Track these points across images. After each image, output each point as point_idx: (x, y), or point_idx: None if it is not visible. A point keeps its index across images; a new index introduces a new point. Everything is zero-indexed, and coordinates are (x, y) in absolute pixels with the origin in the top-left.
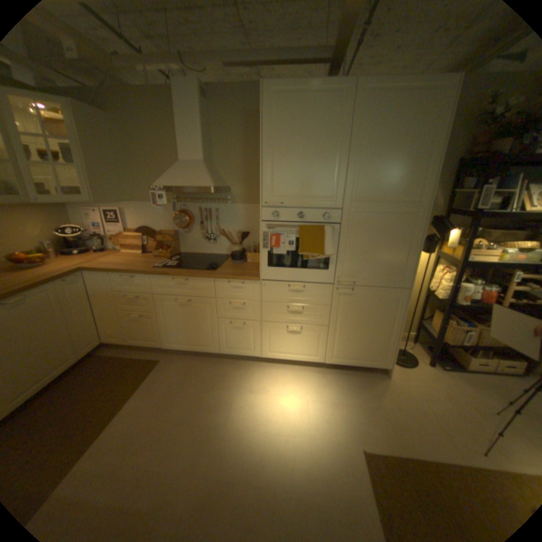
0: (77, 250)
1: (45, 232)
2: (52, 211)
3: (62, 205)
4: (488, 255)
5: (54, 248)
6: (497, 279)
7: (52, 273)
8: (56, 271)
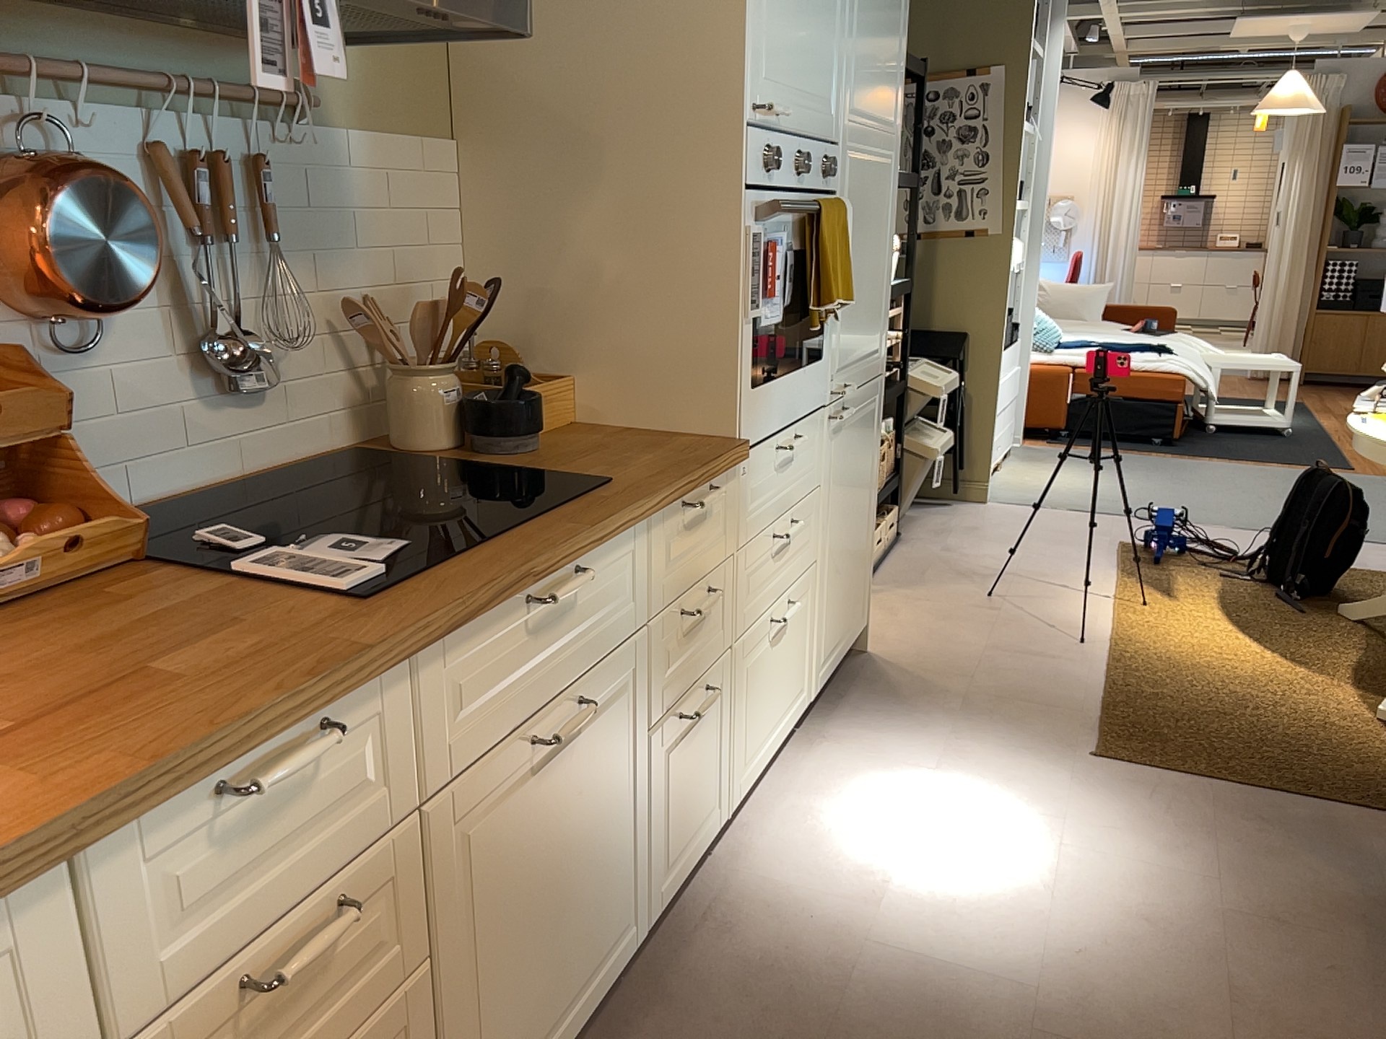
0: None
1: None
2: None
3: None
4: None
5: None
6: None
7: None
8: None
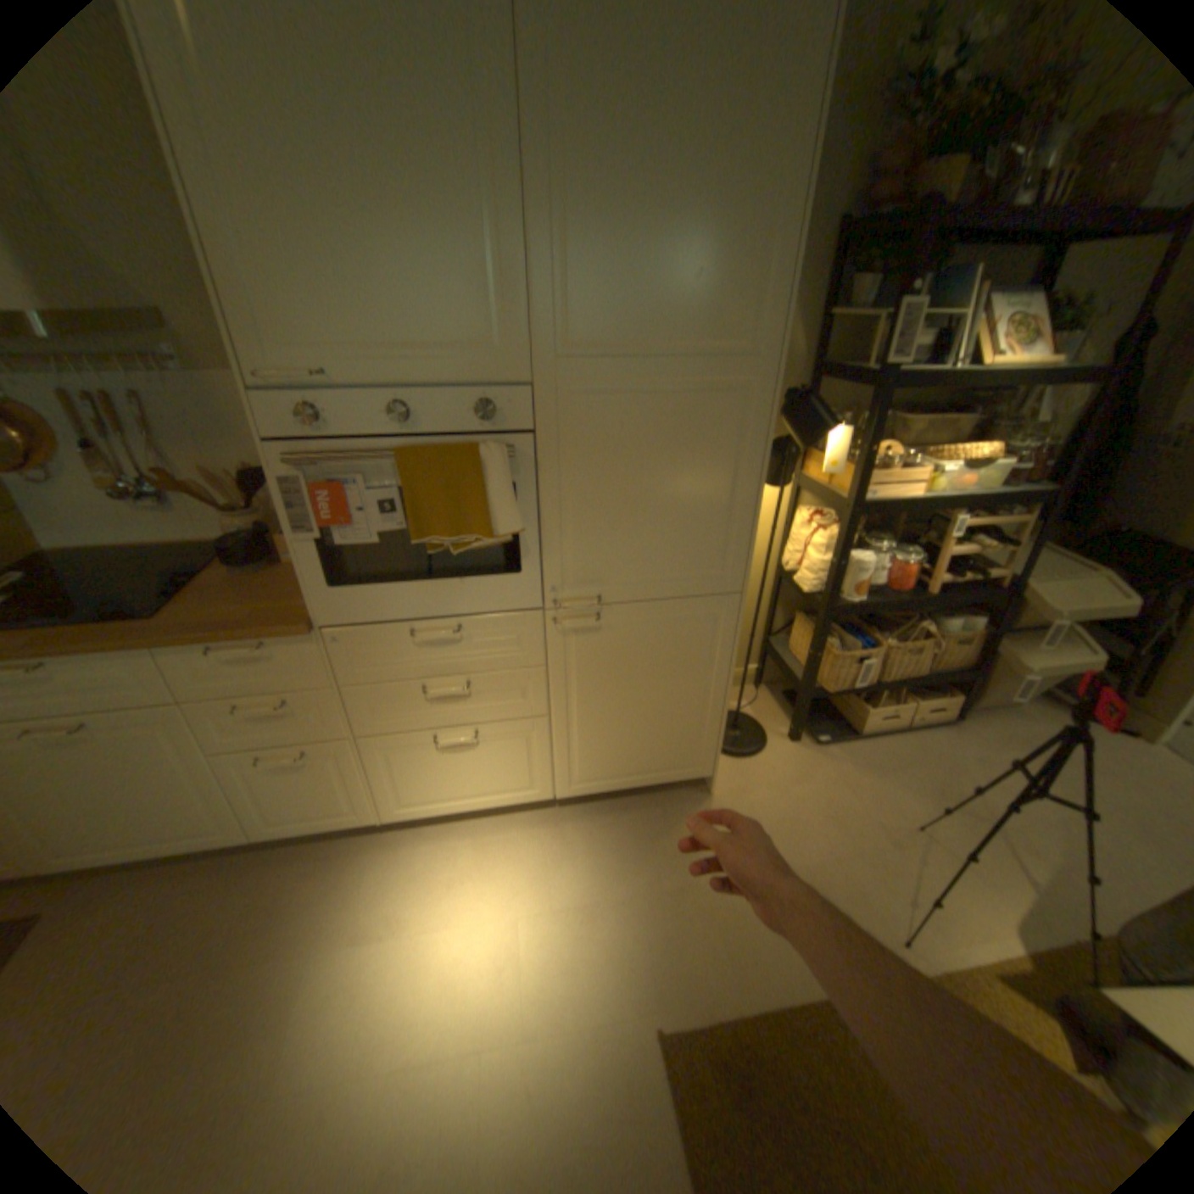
0: None
1: None
2: None
3: None
4: (904, 482)
5: None
6: (915, 529)
7: None
8: None
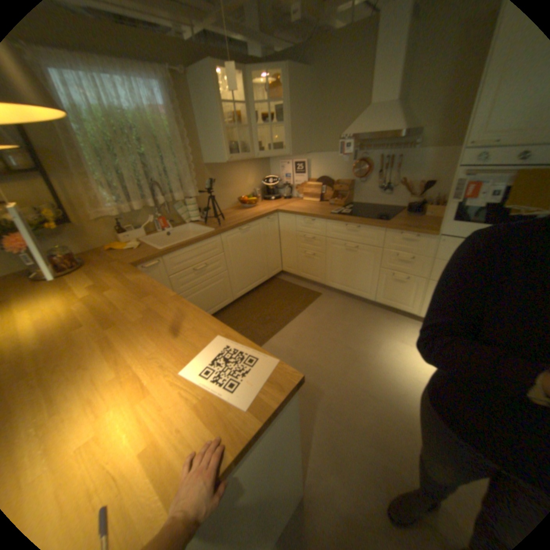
0: (273, 197)
1: (255, 182)
2: (260, 164)
3: (266, 160)
4: None
5: (260, 194)
6: None
7: (261, 212)
8: (263, 211)
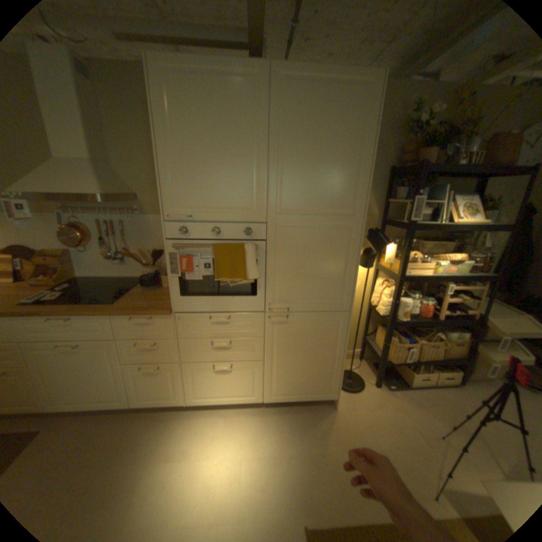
0: None
1: None
2: None
3: None
4: (423, 269)
5: None
6: (432, 290)
7: None
8: None
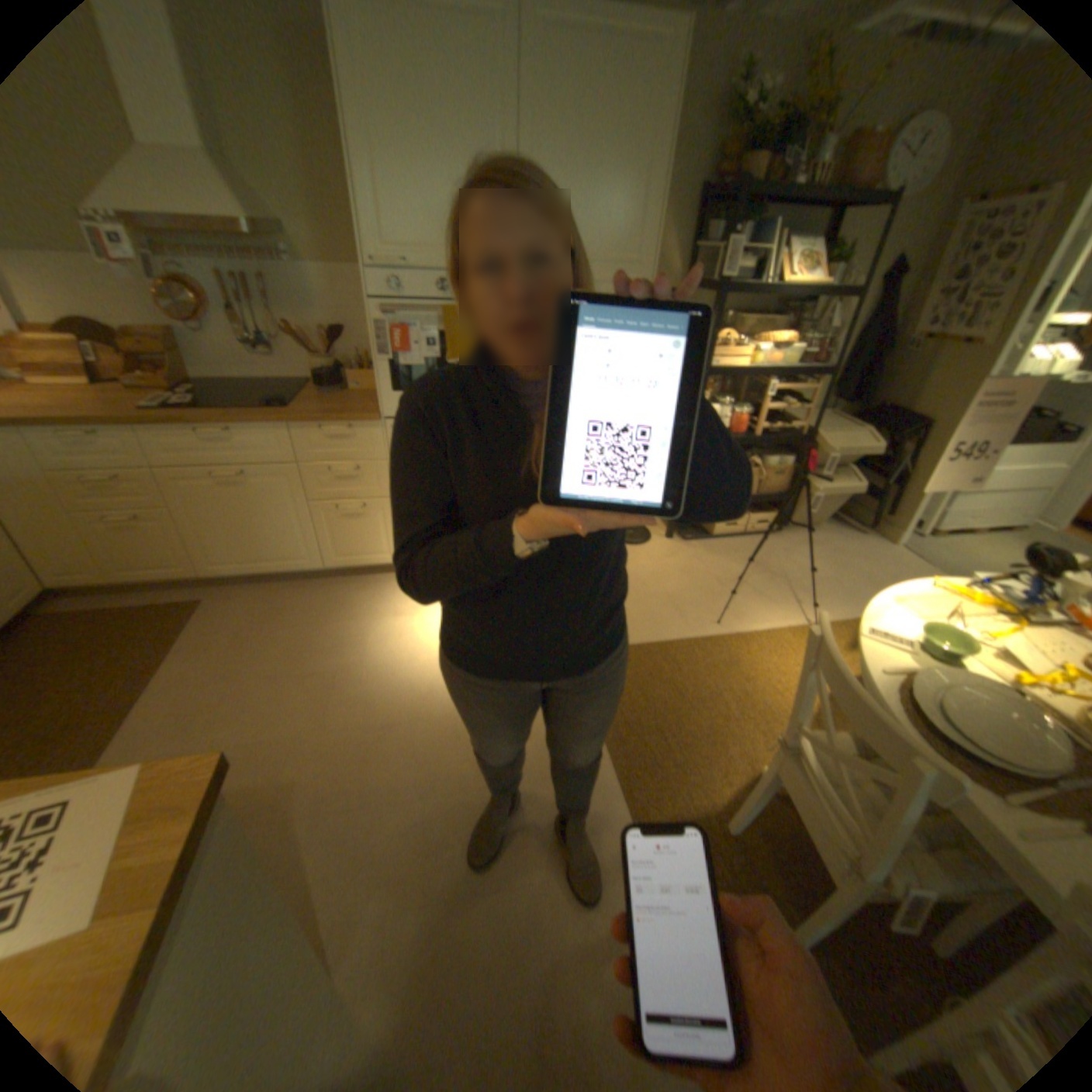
0: None
1: None
2: None
3: None
4: (735, 357)
5: None
6: (749, 396)
7: None
8: None
